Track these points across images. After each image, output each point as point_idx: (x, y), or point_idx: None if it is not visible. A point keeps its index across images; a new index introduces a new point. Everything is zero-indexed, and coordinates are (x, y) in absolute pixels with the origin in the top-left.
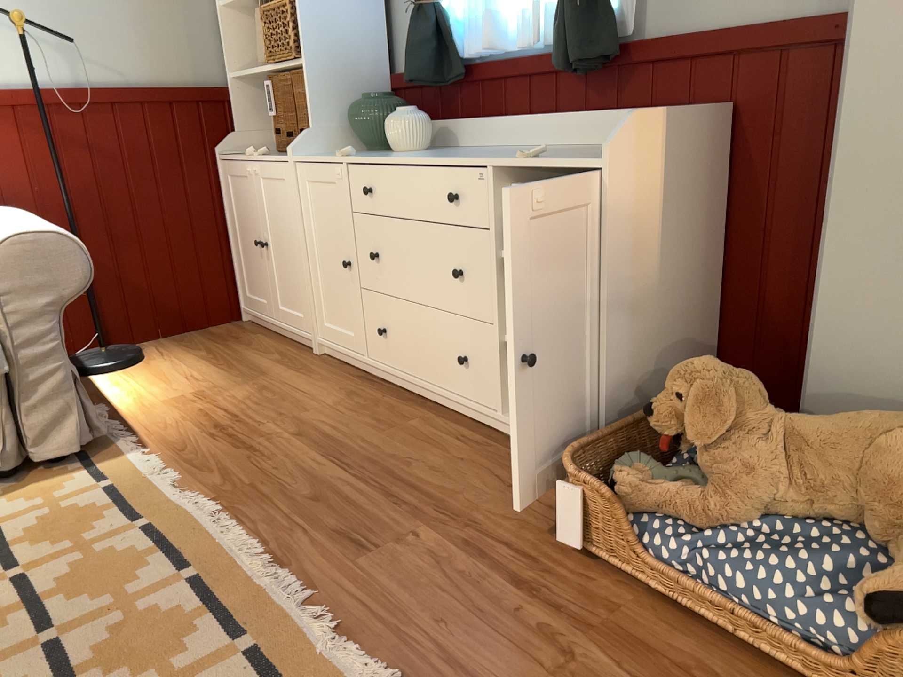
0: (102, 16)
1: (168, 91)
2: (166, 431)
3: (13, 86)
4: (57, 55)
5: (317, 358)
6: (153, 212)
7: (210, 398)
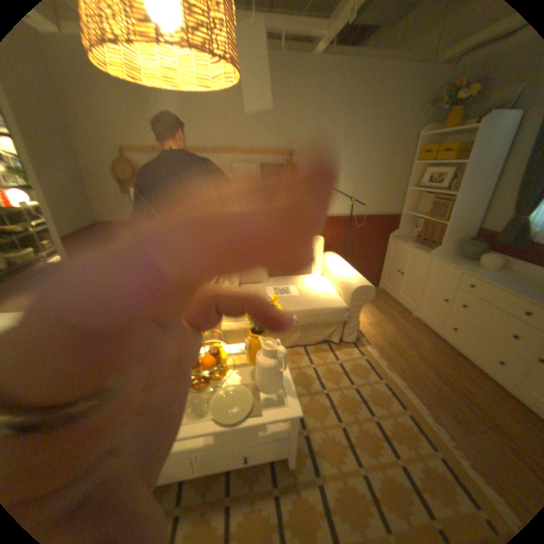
0: (370, 191)
1: (382, 215)
2: (373, 339)
3: (339, 214)
4: (355, 205)
5: (414, 319)
6: (364, 252)
7: (381, 327)
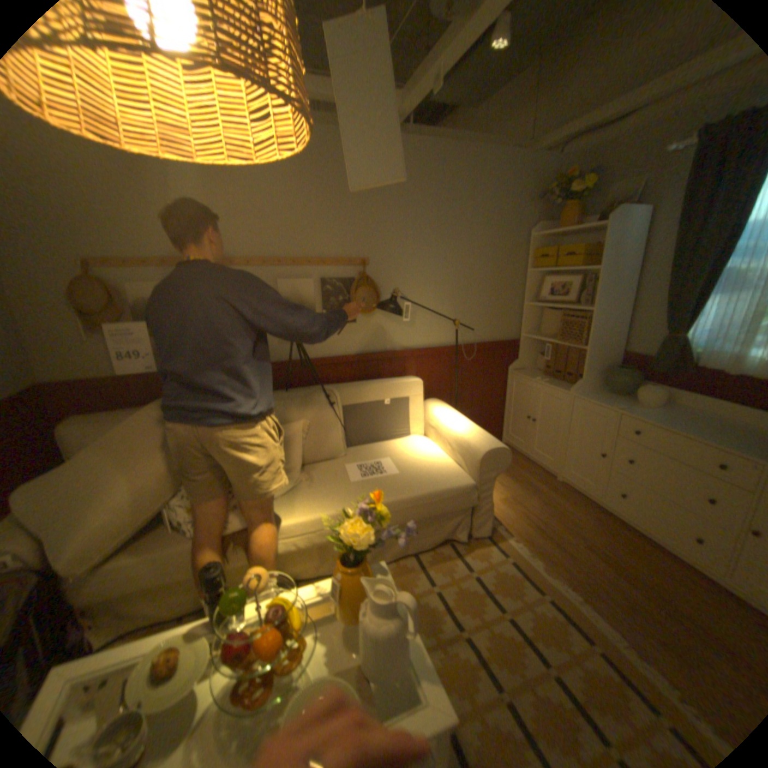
0: (477, 311)
1: (496, 342)
2: (514, 526)
3: (439, 344)
4: (459, 330)
5: (562, 485)
6: (477, 394)
7: (521, 504)
